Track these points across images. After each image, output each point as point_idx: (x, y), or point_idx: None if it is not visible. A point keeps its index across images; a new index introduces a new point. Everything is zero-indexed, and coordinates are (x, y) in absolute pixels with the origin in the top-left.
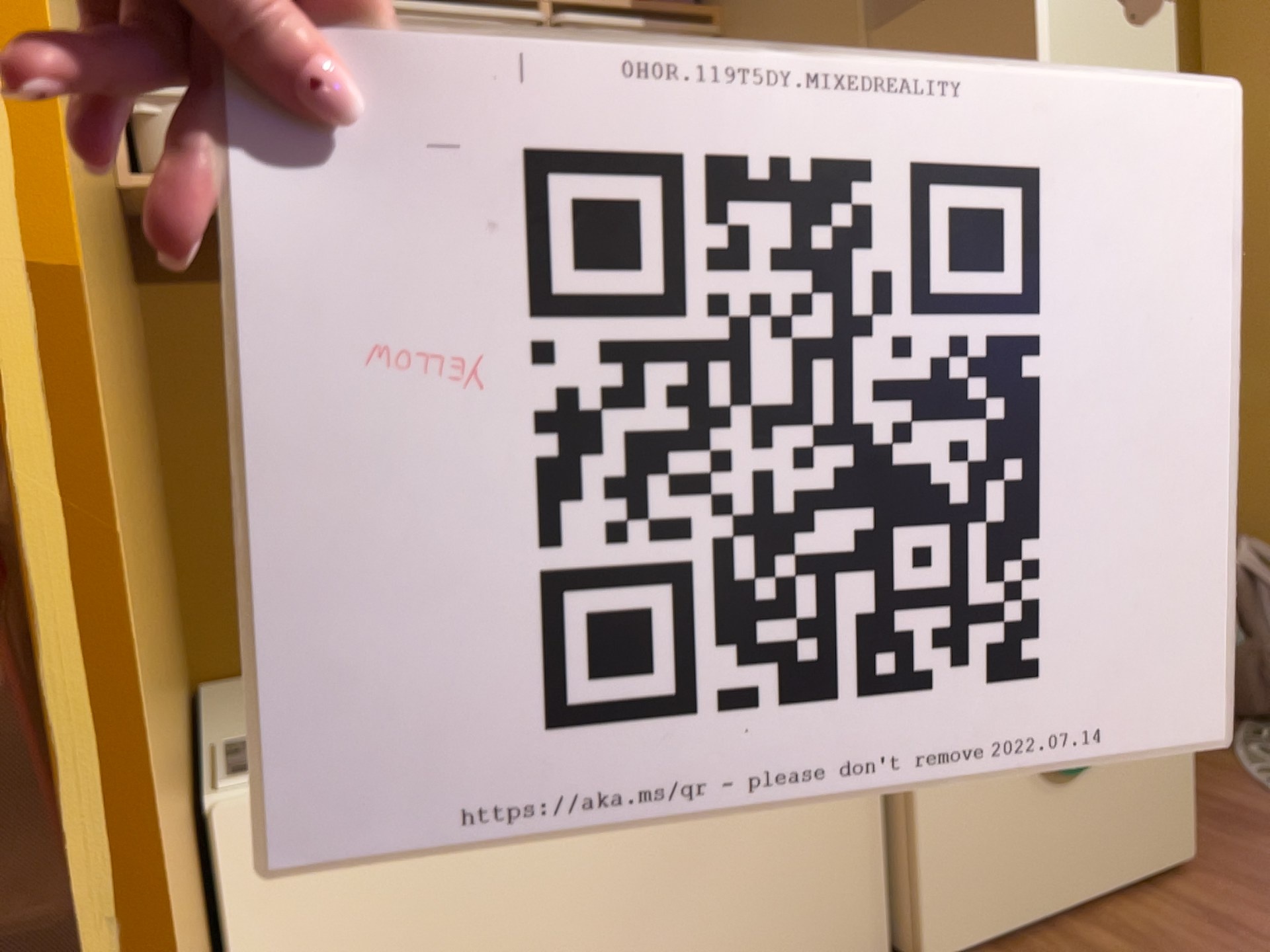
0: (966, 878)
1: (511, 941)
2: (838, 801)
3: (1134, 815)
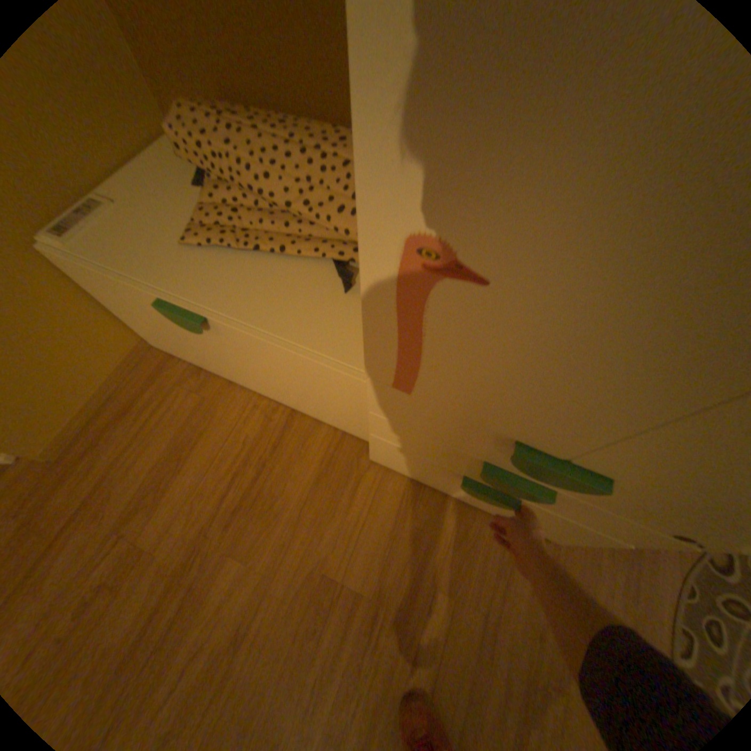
0: (396, 461)
1: (191, 344)
2: (340, 402)
3: None
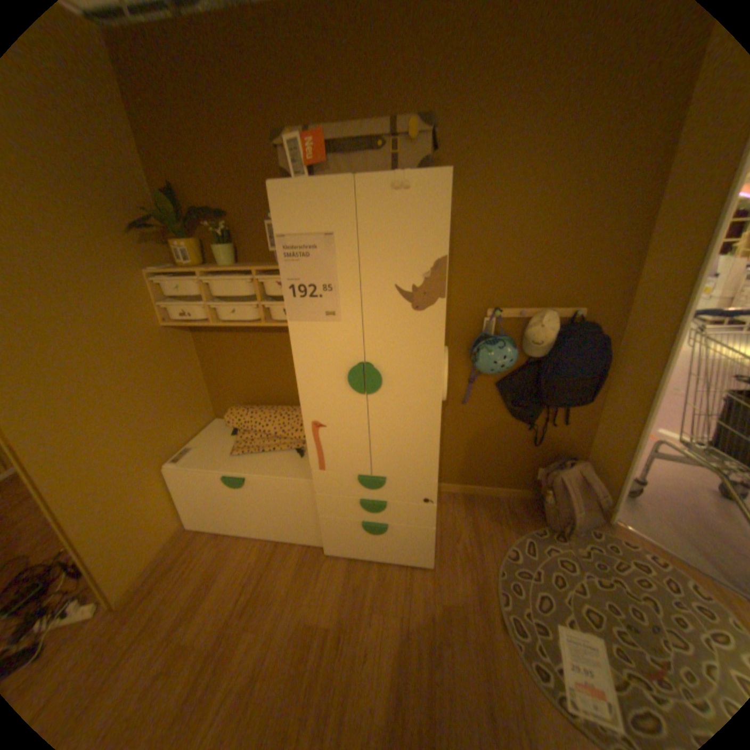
0: (336, 542)
1: (223, 508)
2: (303, 511)
3: (402, 550)
